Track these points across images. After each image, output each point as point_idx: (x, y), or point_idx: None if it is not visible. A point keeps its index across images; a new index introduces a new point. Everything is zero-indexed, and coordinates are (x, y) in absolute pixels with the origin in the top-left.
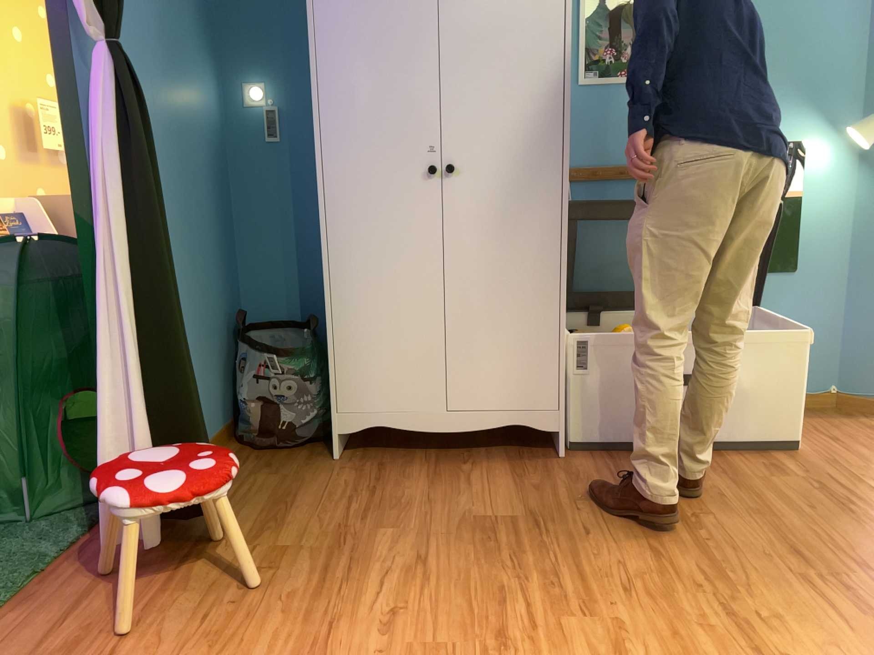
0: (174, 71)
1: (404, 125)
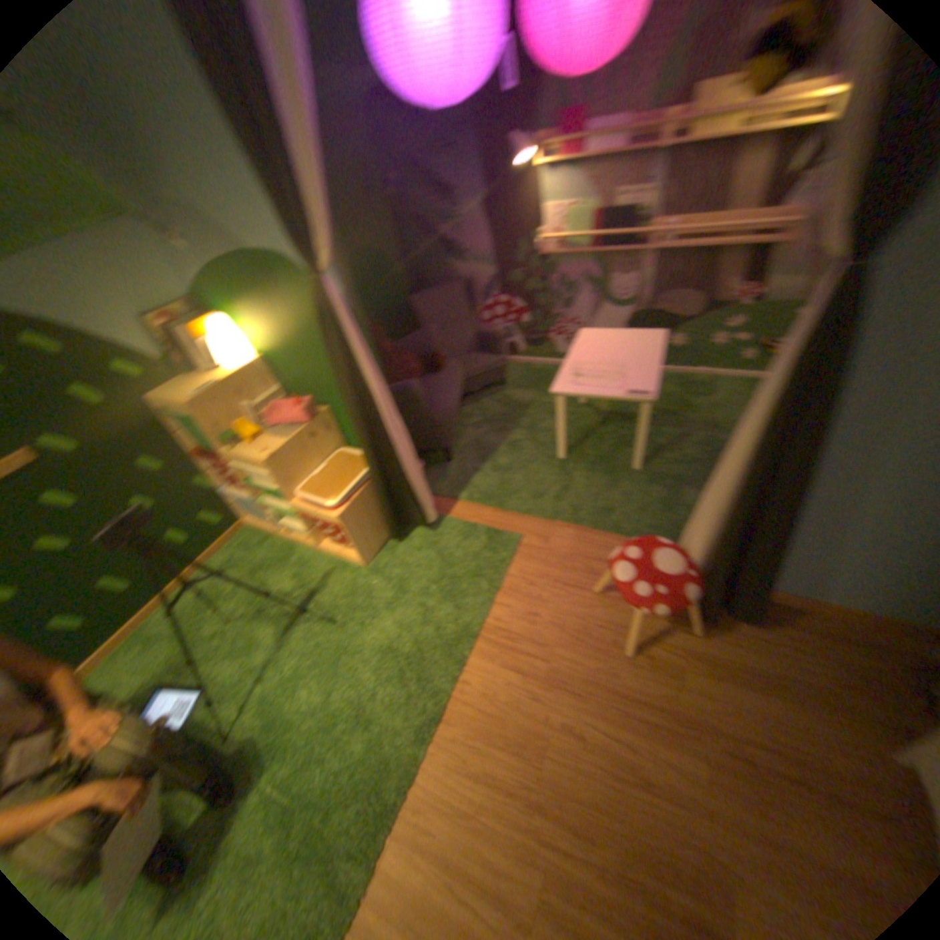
0: None
1: None
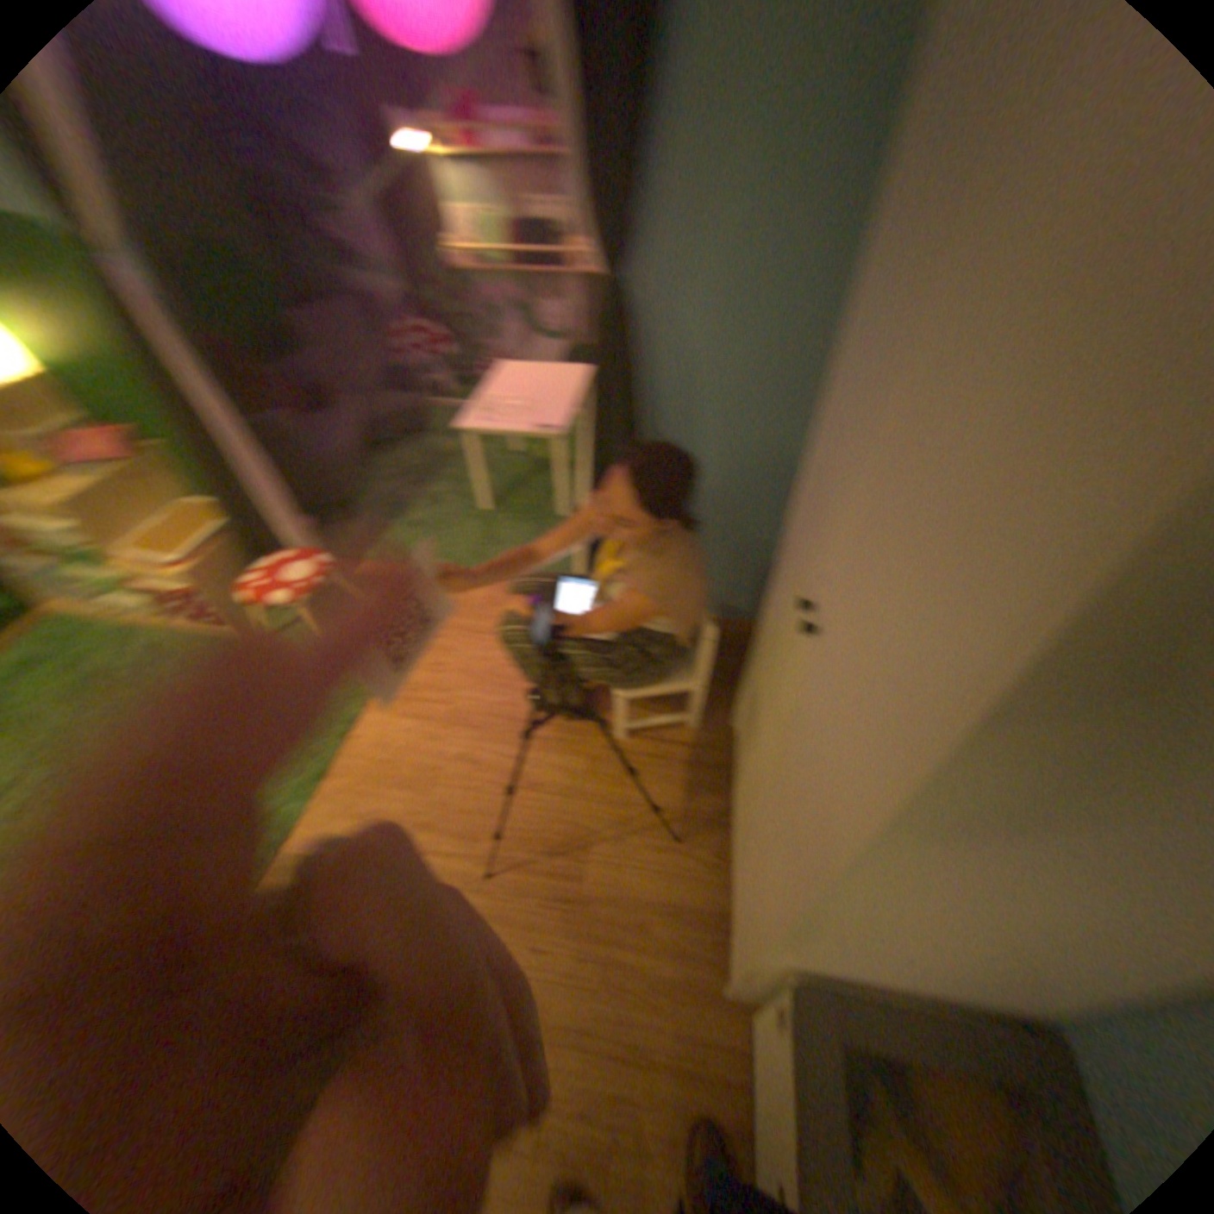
0: (851, 260)
1: (832, 517)
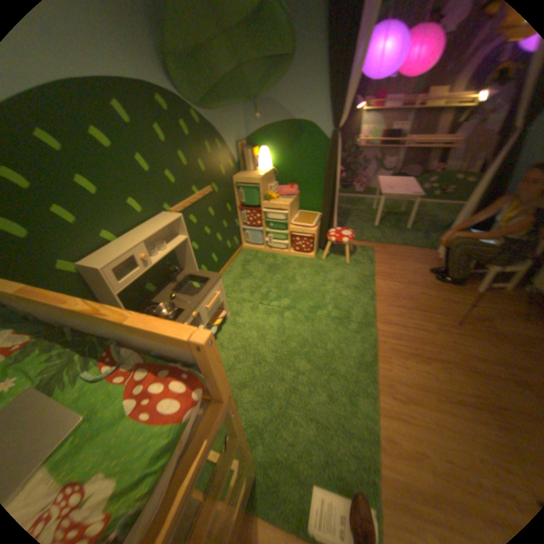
0: None
1: None
